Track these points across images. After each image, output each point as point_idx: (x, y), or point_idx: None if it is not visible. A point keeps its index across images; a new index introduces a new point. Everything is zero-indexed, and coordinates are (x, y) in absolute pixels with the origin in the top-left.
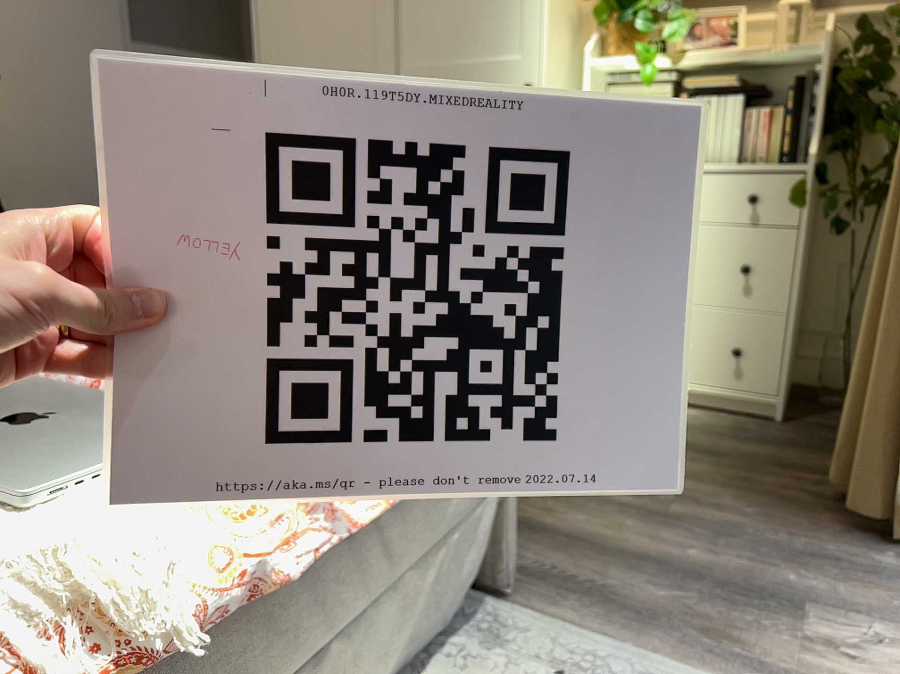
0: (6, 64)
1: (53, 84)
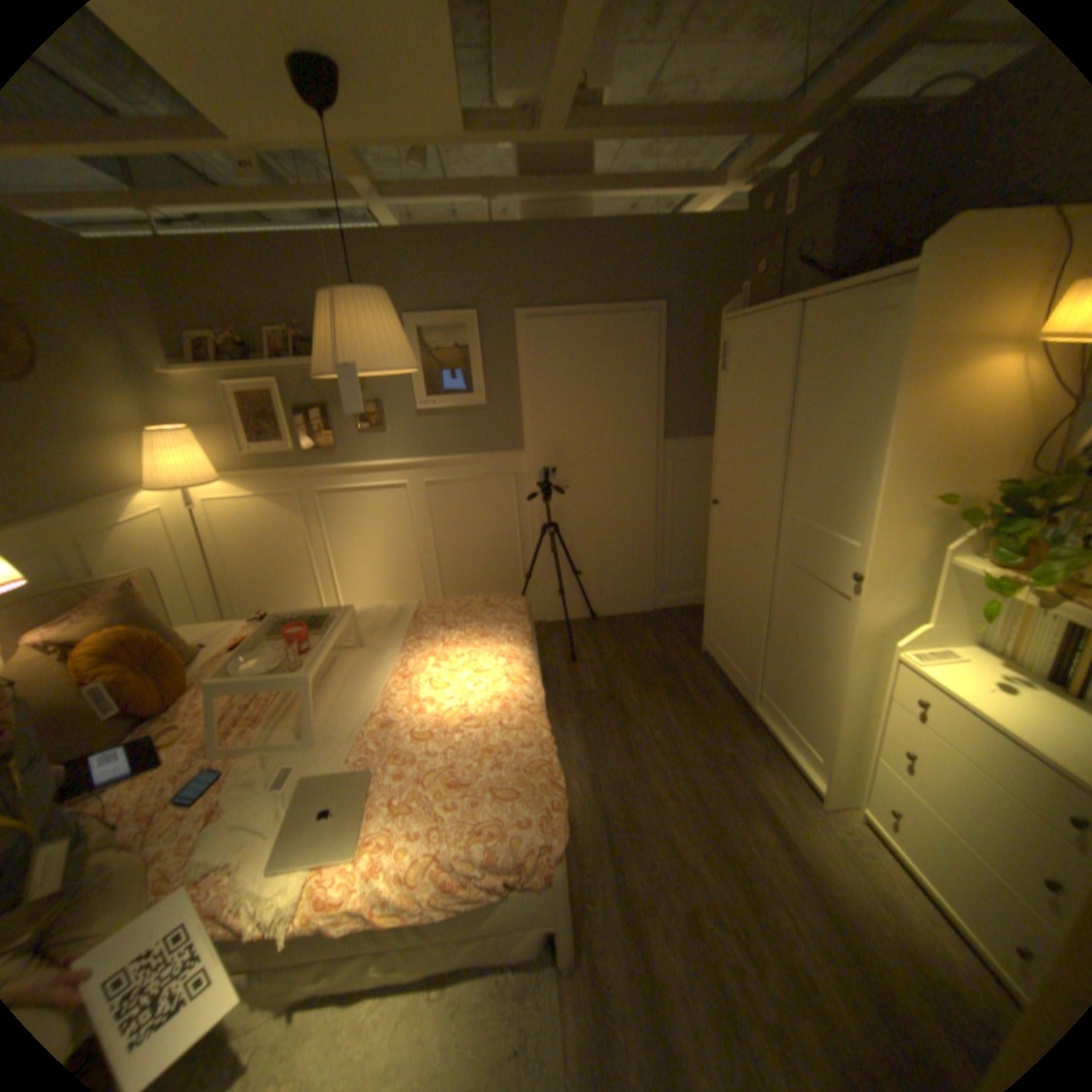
0: (583, 471)
1: (607, 477)
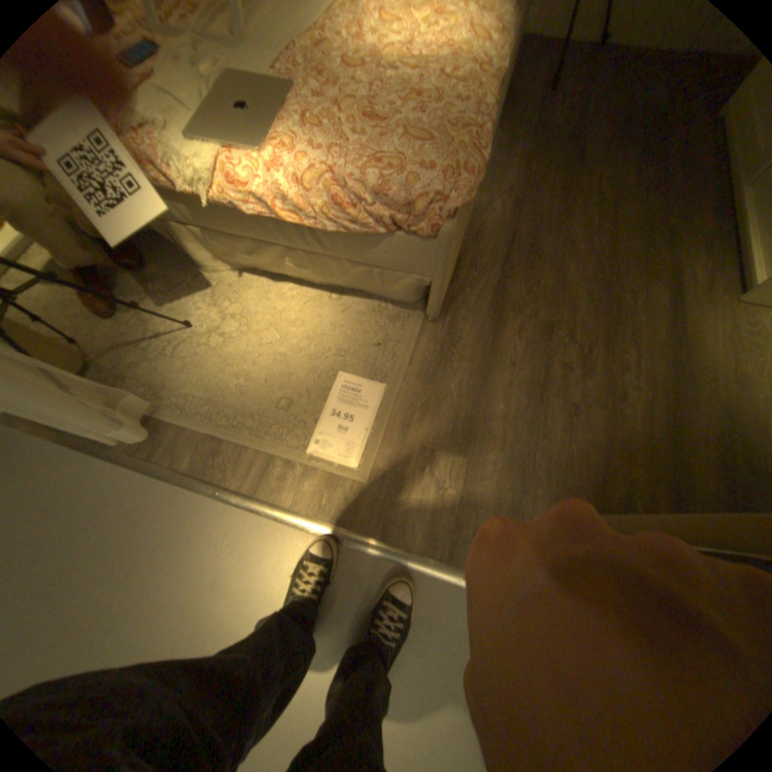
0: None
1: None
